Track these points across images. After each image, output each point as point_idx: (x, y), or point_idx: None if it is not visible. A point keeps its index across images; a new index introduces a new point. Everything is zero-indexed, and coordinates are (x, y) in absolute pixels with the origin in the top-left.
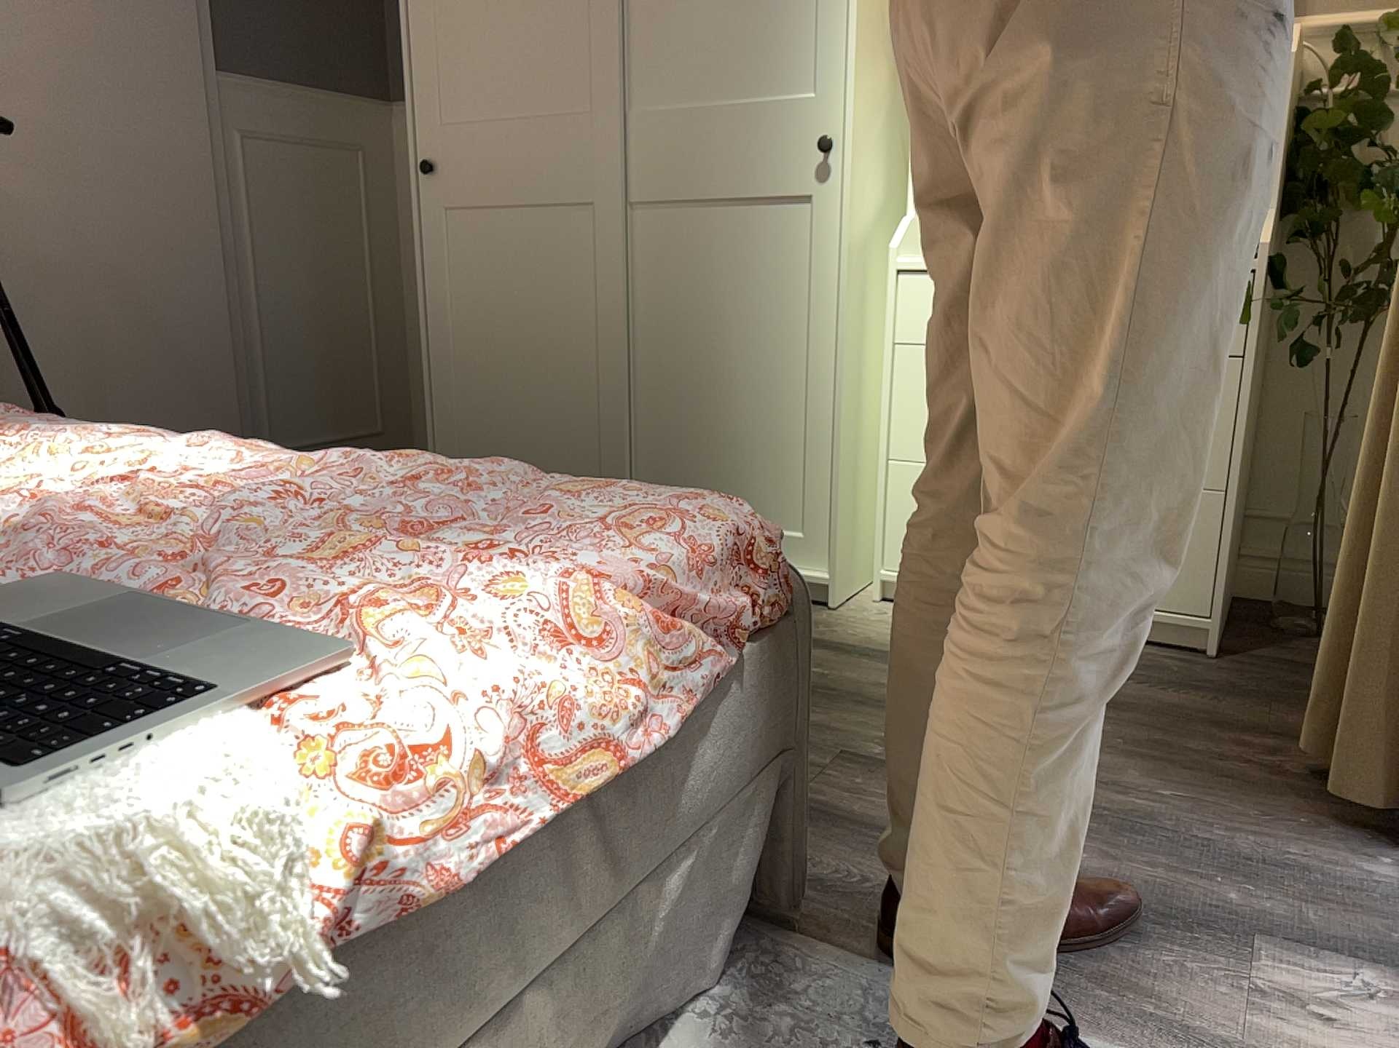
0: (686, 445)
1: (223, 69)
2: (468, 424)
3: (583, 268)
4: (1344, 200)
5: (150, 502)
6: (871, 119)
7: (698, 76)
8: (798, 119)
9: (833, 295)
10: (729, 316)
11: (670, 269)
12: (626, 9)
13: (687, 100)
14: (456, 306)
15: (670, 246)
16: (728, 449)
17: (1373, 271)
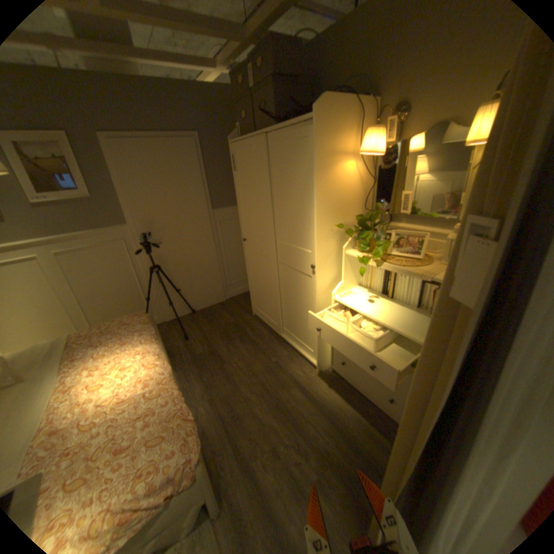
0: (292, 319)
1: (213, 208)
2: (256, 295)
3: (271, 273)
4: None
5: (100, 413)
6: (328, 259)
7: (289, 238)
8: (308, 257)
9: (317, 303)
10: (298, 296)
11: (286, 280)
12: (274, 216)
13: (287, 243)
14: (252, 270)
15: (286, 275)
16: (299, 325)
17: None
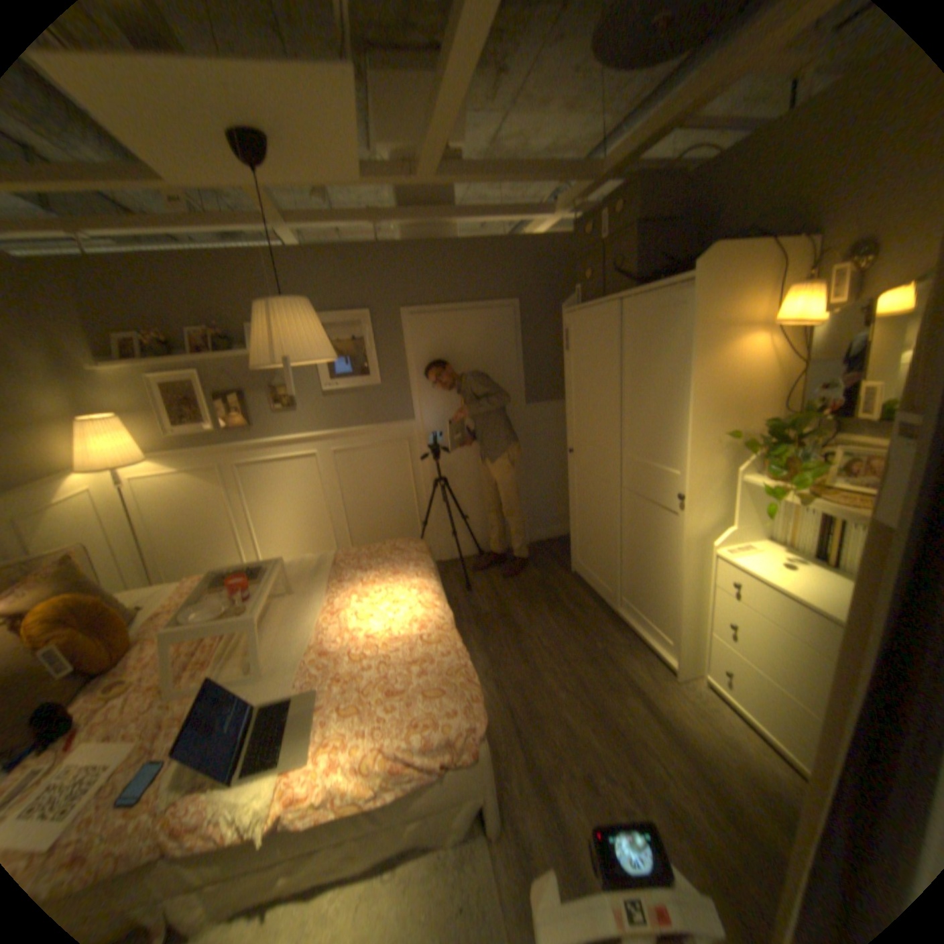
0: (638, 585)
1: (527, 404)
2: (580, 540)
3: (609, 505)
4: None
5: (371, 646)
6: (711, 487)
7: (644, 451)
8: (675, 482)
9: (685, 558)
10: (652, 546)
11: (634, 517)
12: (623, 417)
13: (640, 458)
14: (578, 500)
15: (634, 509)
16: (650, 595)
17: None
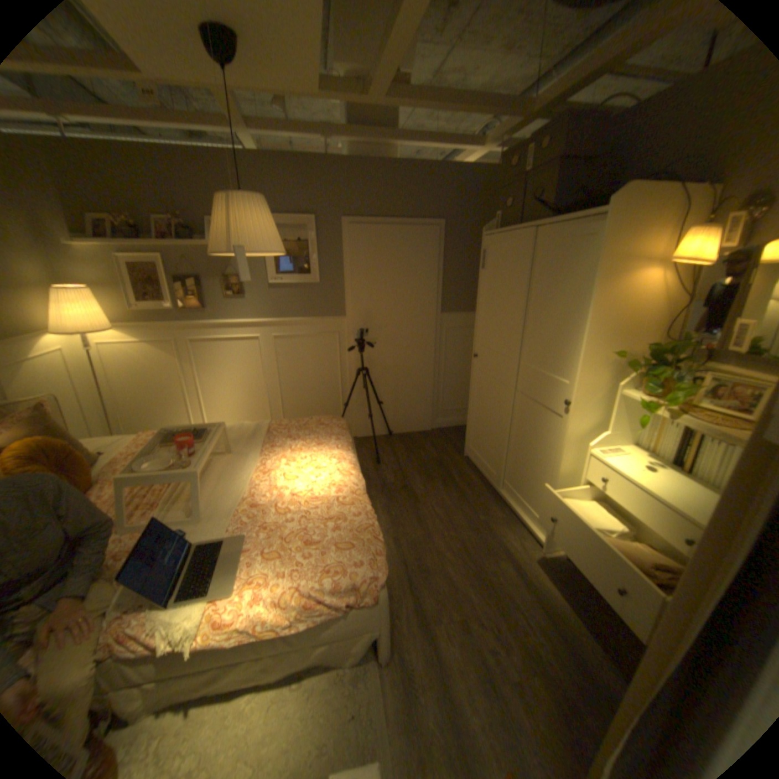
0: (520, 471)
1: (442, 312)
2: (475, 430)
3: (503, 403)
4: None
5: (295, 501)
6: (594, 396)
7: (540, 360)
8: (564, 389)
9: (564, 453)
10: (536, 440)
11: (524, 416)
12: (525, 330)
13: (536, 366)
14: (477, 396)
15: (525, 409)
16: (529, 480)
17: None
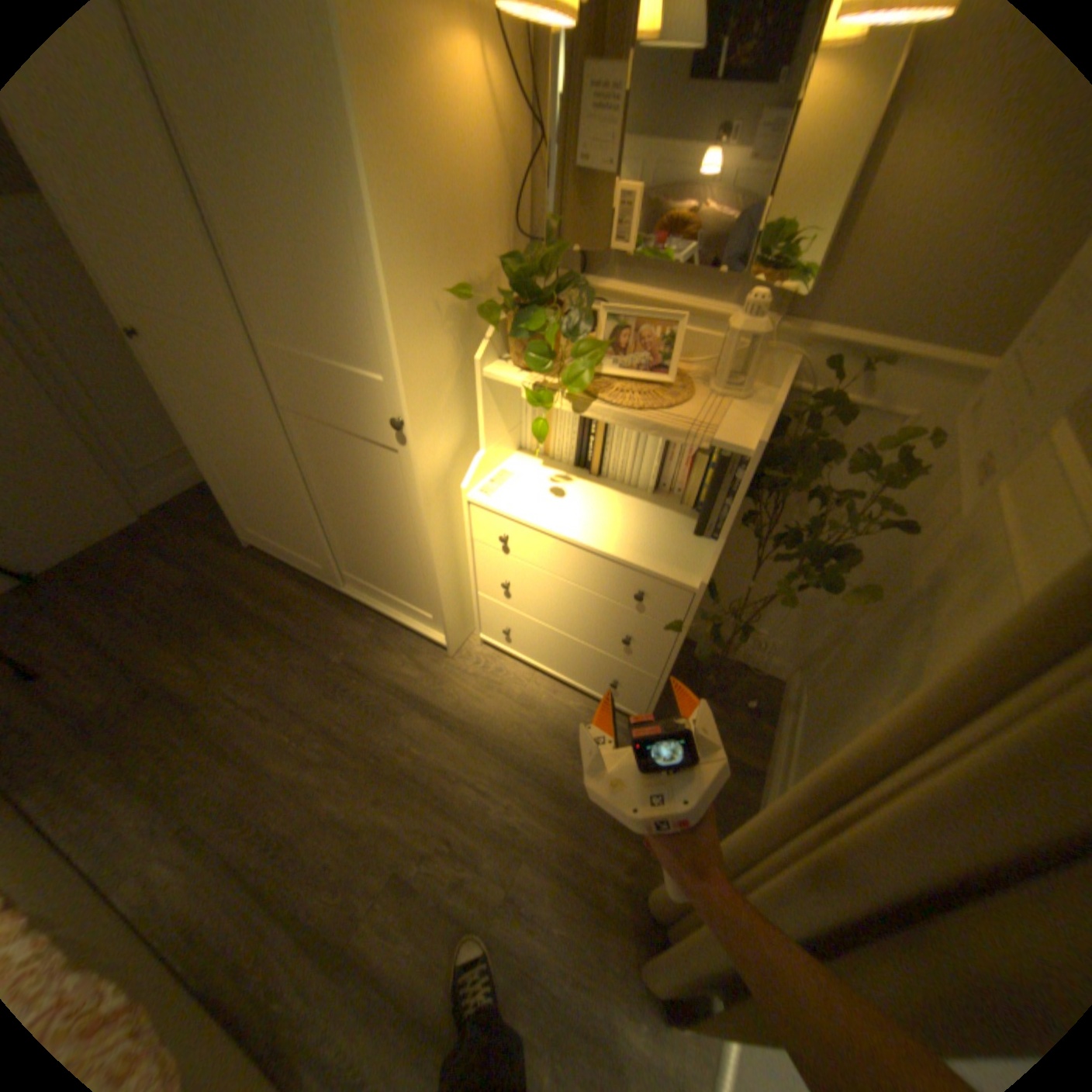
0: (361, 554)
1: None
2: (238, 499)
3: (265, 440)
4: (795, 484)
5: None
6: (439, 396)
7: (298, 331)
8: (377, 394)
9: (425, 516)
10: (366, 499)
11: (321, 458)
12: (220, 249)
13: (295, 347)
14: (200, 432)
15: (317, 444)
16: (384, 565)
17: (805, 514)
